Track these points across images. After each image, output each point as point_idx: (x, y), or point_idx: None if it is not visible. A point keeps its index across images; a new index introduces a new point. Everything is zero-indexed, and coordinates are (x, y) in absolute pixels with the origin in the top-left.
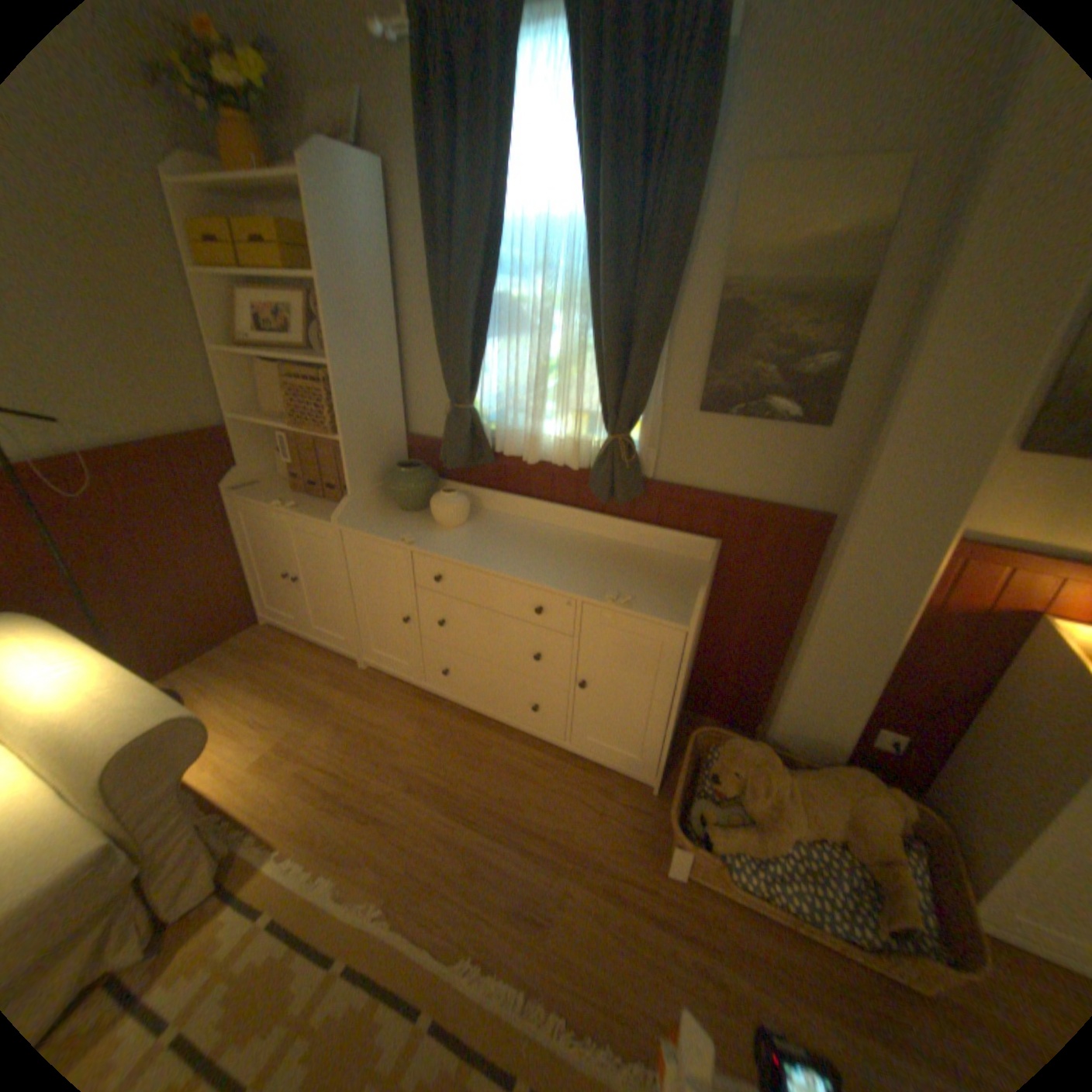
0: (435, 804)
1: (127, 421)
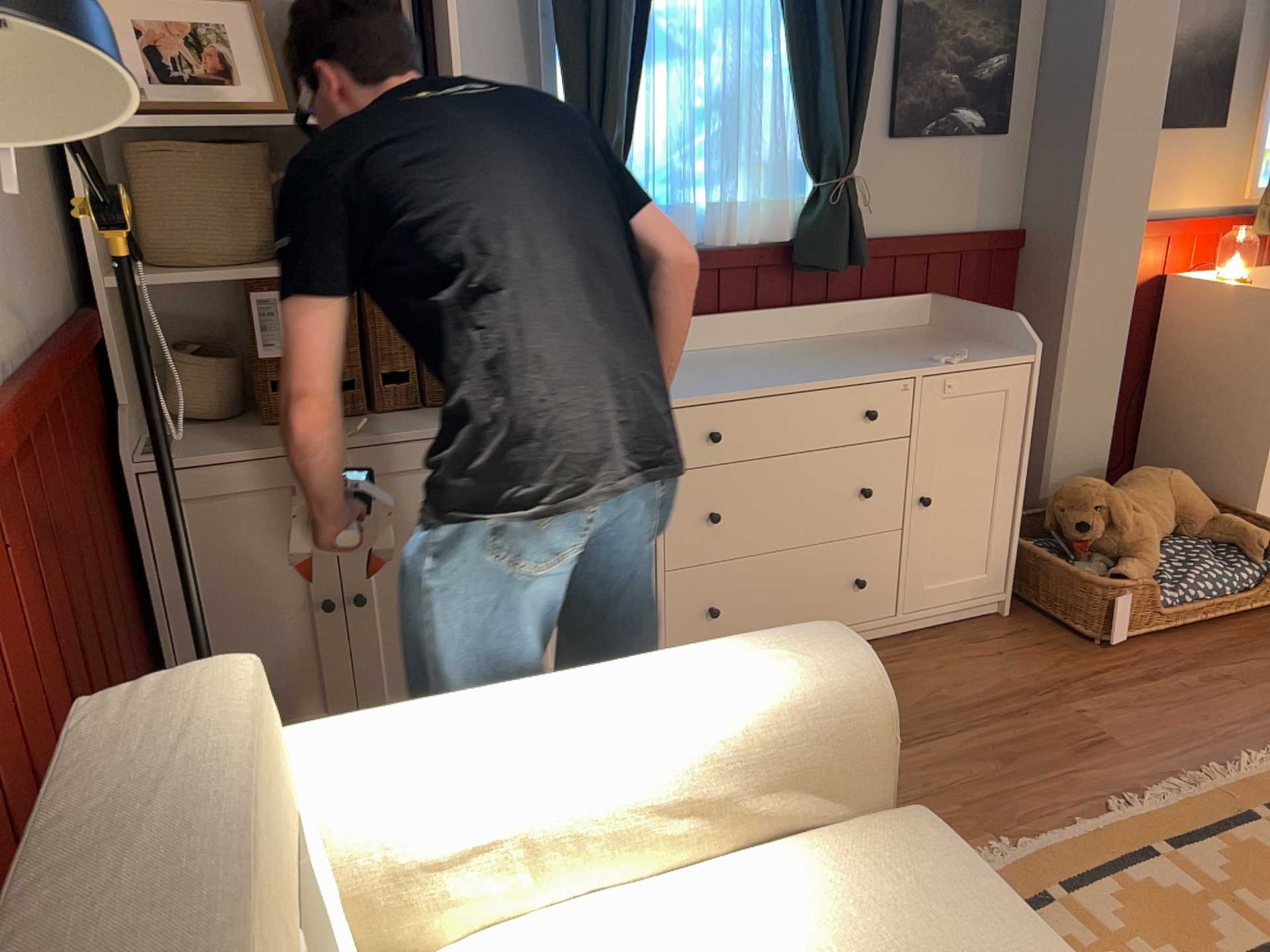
0: None
1: (24, 296)
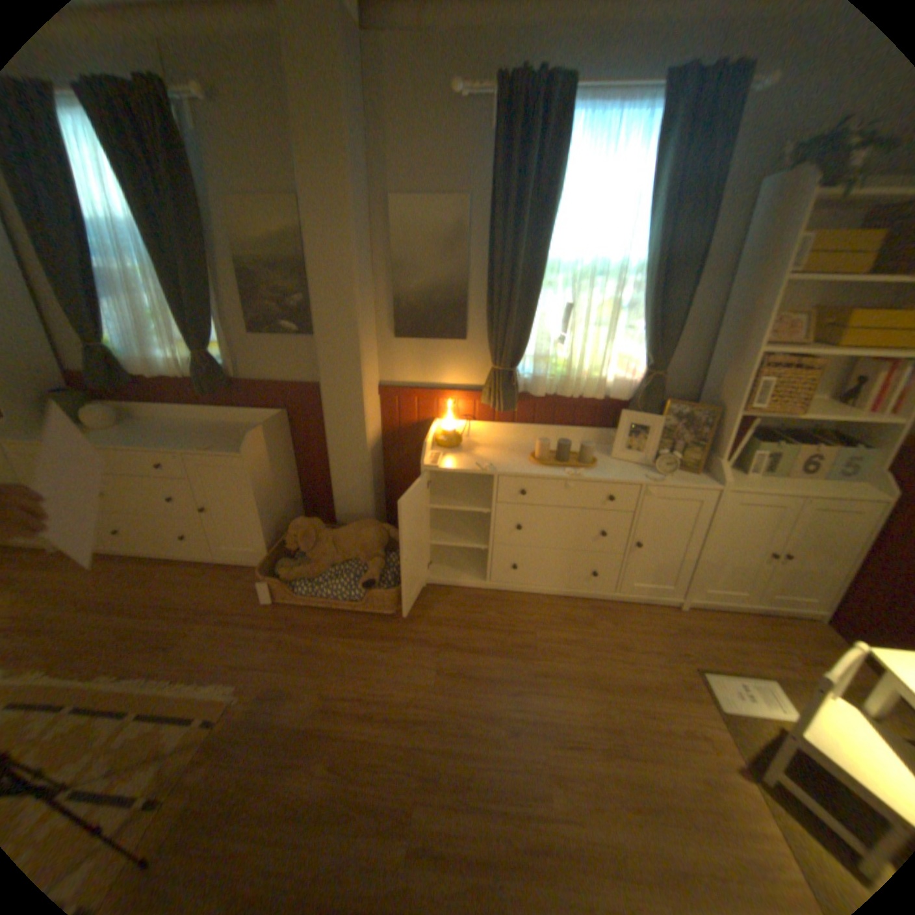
0: (101, 613)
1: None
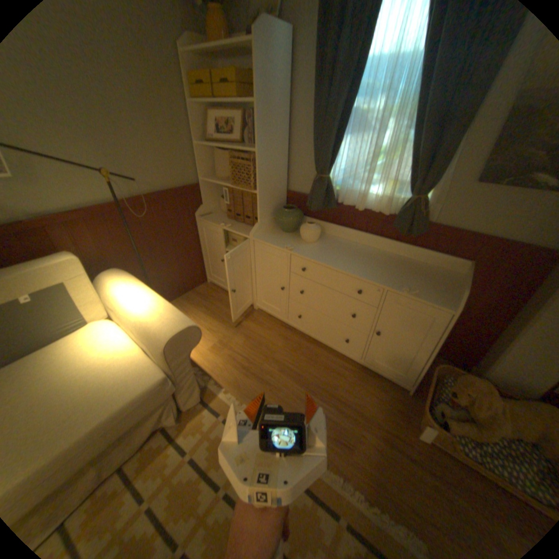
0: (295, 380)
1: (159, 180)
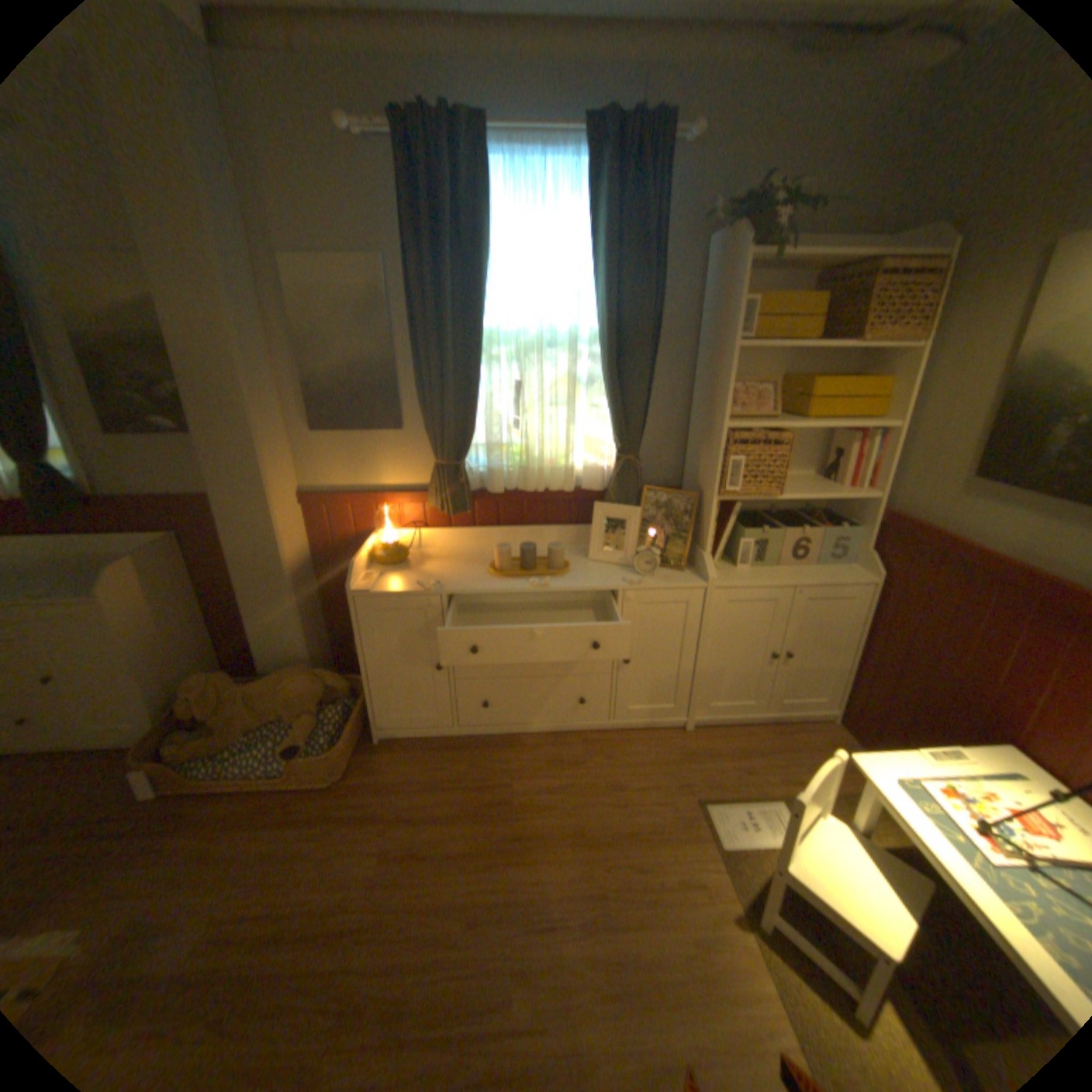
0: None
1: None
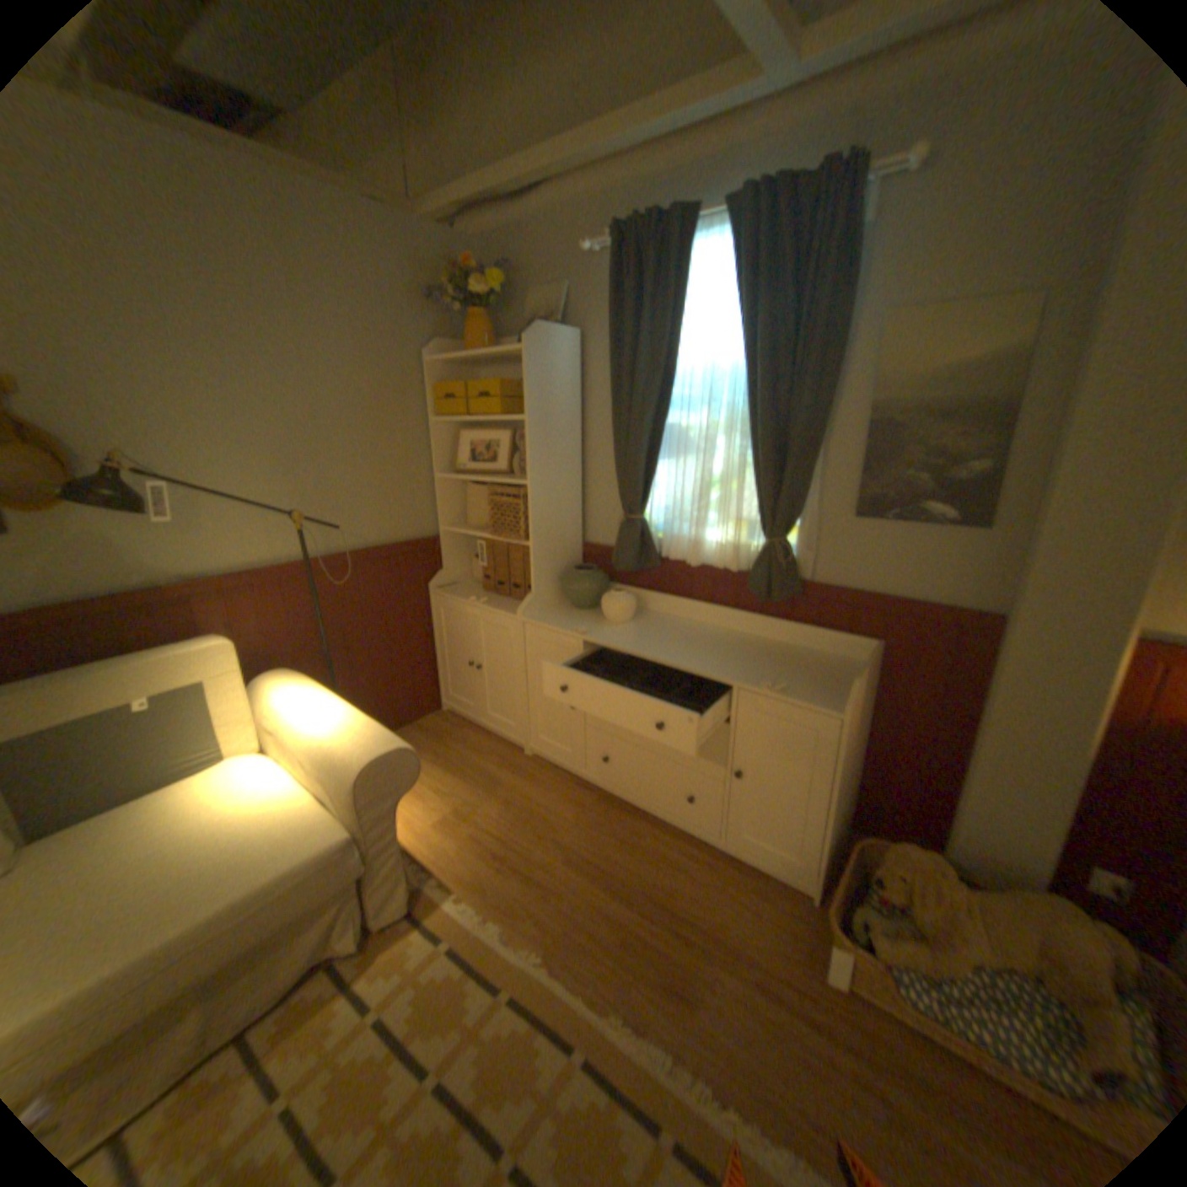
0: (592, 880)
1: (375, 531)
